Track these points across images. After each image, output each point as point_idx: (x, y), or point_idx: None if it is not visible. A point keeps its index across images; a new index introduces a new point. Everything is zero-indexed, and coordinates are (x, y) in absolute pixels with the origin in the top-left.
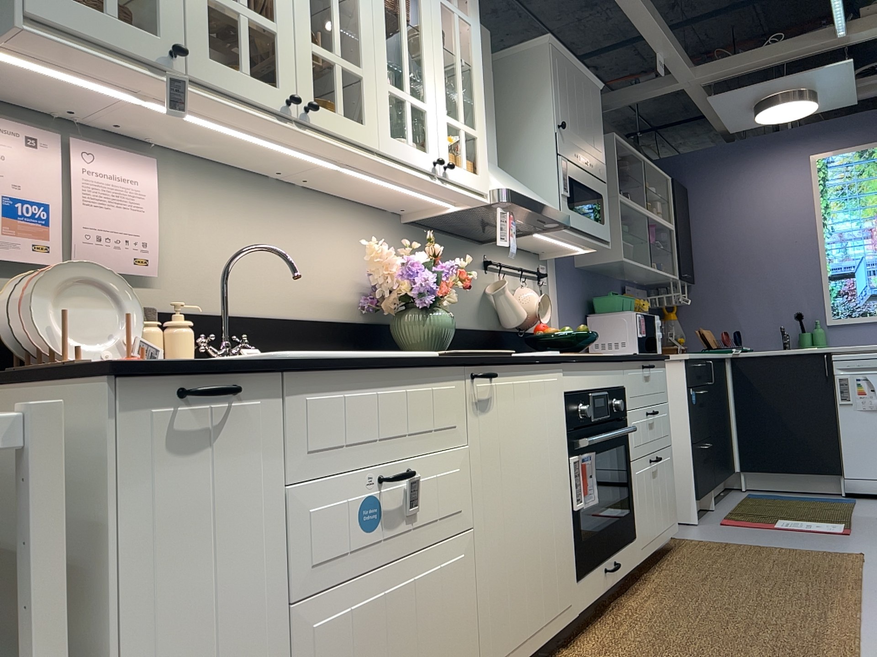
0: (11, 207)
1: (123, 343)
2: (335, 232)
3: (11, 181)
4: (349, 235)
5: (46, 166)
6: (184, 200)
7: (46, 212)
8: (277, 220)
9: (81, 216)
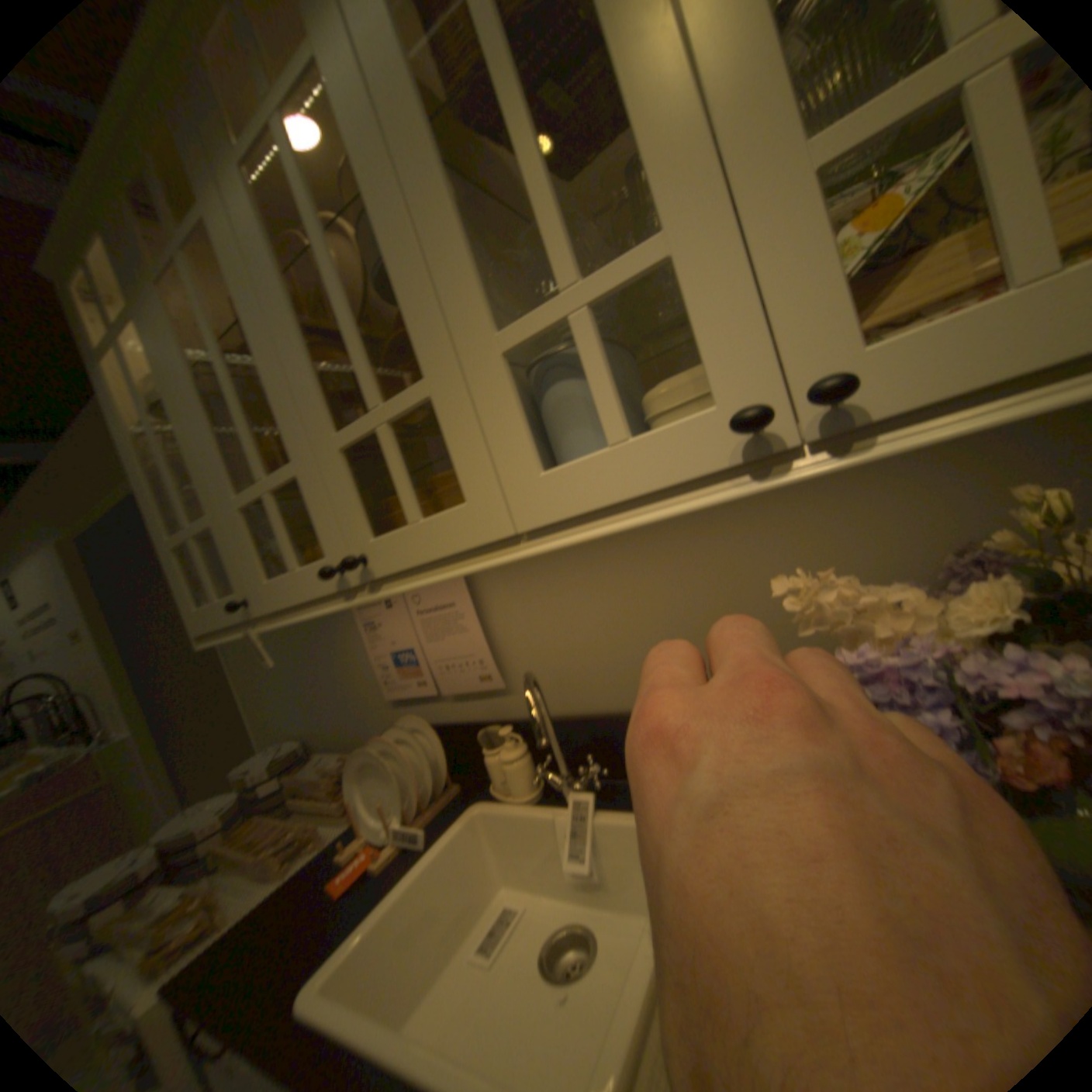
0: (397, 662)
1: (418, 812)
2: (782, 530)
3: (390, 643)
4: (832, 518)
5: (402, 621)
6: (512, 594)
7: (415, 658)
8: (641, 563)
9: (431, 655)
